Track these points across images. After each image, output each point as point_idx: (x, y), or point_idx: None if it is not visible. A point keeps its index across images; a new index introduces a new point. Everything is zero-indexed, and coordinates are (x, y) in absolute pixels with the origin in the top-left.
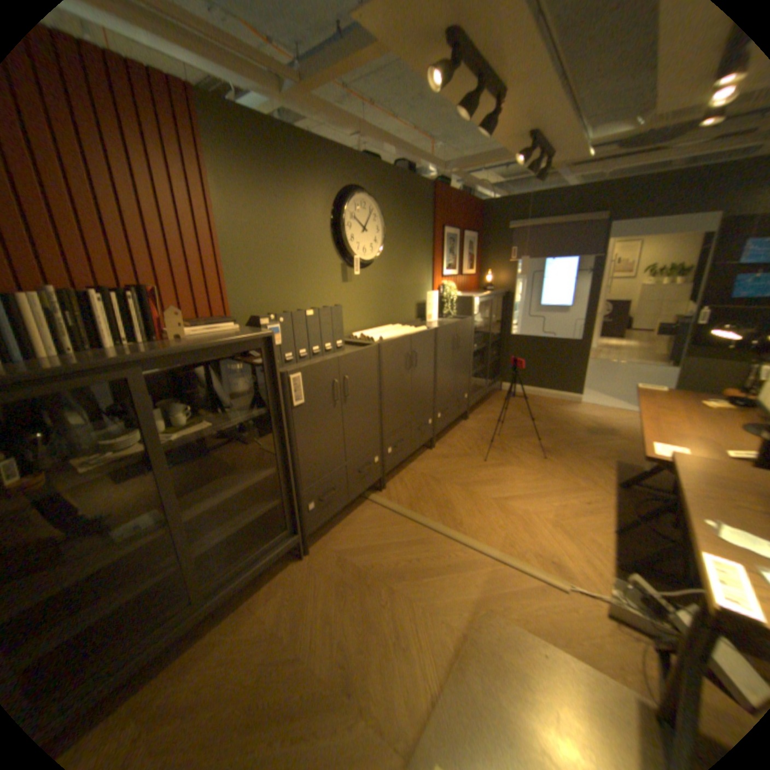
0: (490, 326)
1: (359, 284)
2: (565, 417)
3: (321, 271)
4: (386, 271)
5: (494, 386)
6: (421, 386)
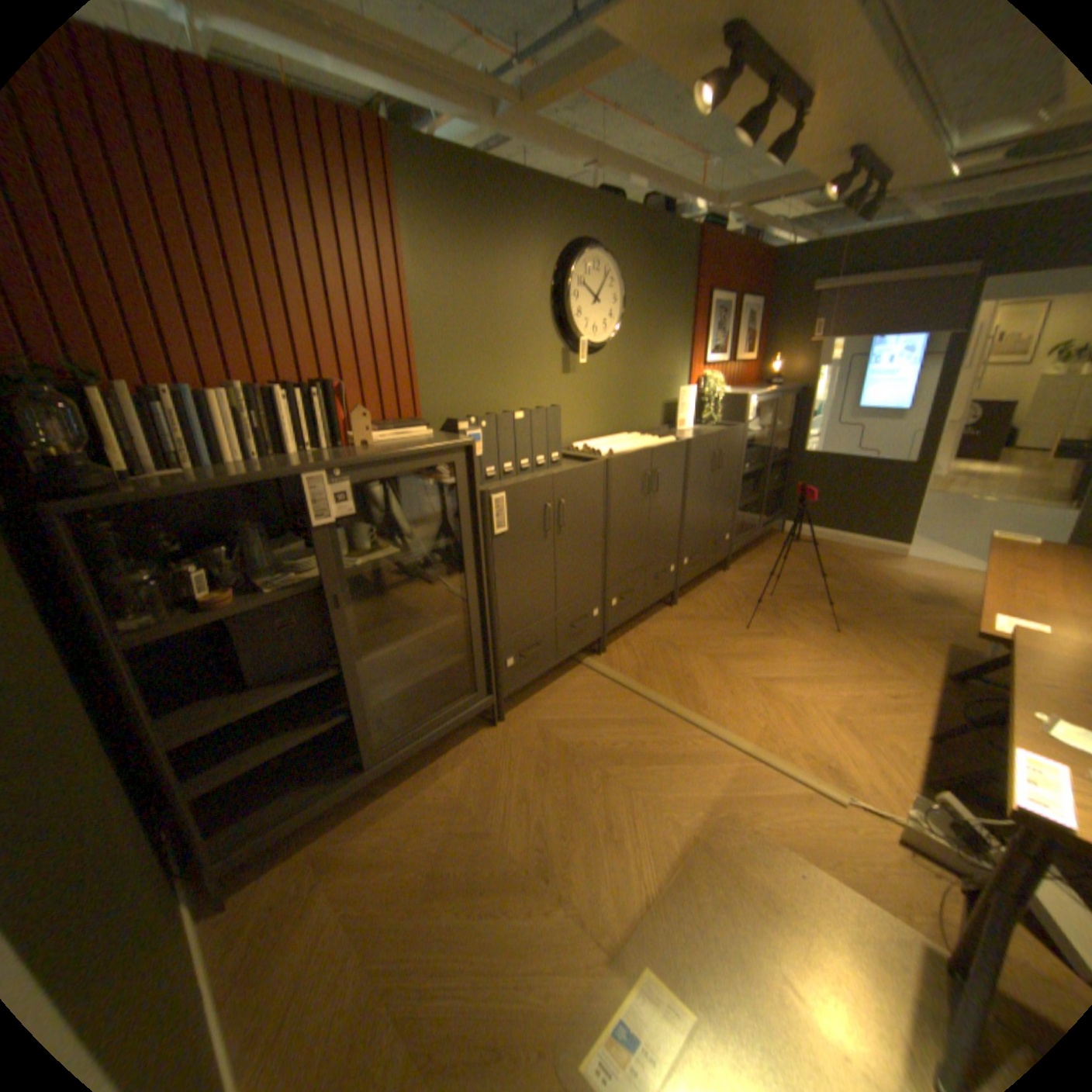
0: (773, 437)
1: (586, 376)
2: (879, 576)
3: (535, 360)
4: (623, 357)
5: (774, 526)
6: (663, 520)
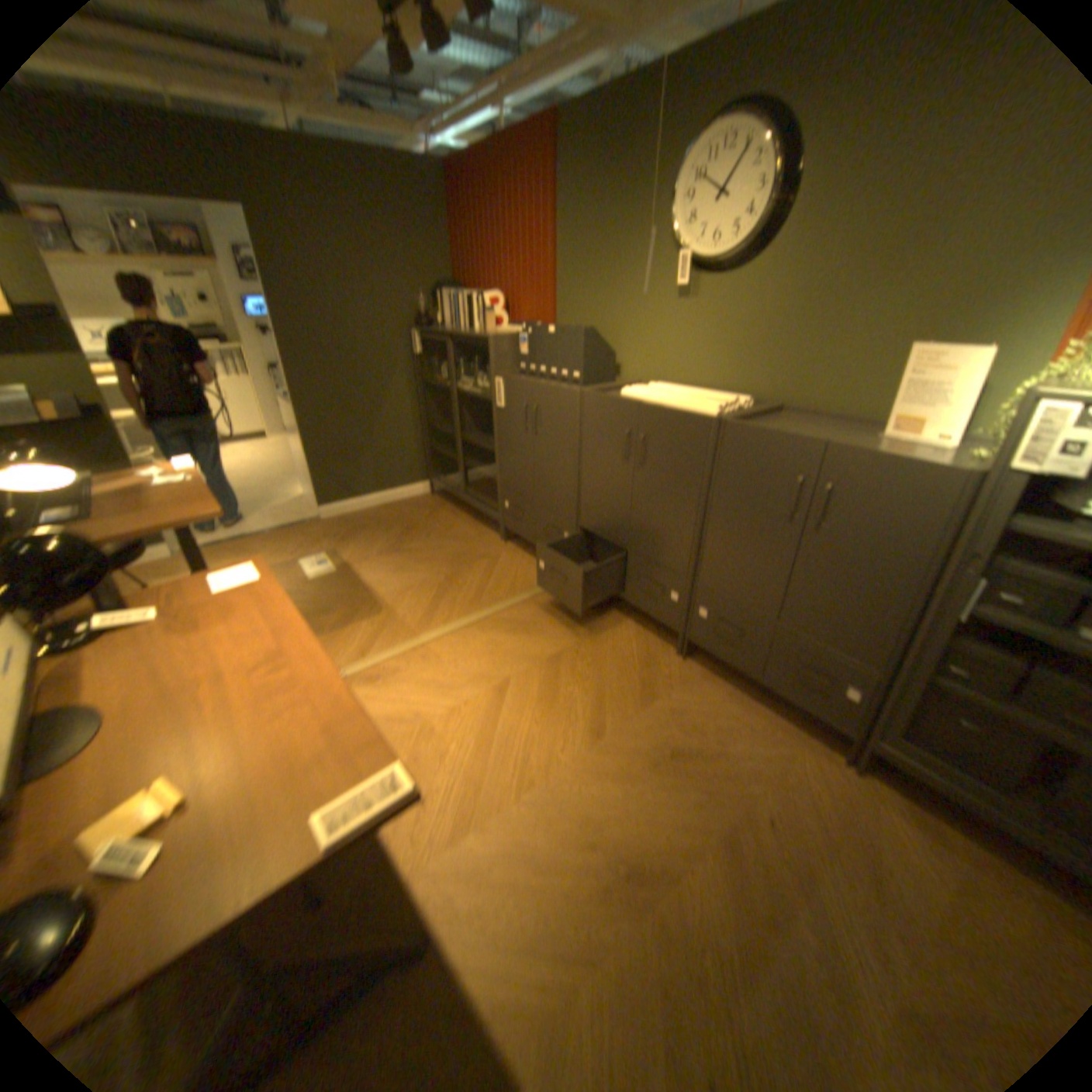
0: None
1: (712, 301)
2: None
3: (646, 279)
4: (795, 274)
5: None
6: (658, 511)
